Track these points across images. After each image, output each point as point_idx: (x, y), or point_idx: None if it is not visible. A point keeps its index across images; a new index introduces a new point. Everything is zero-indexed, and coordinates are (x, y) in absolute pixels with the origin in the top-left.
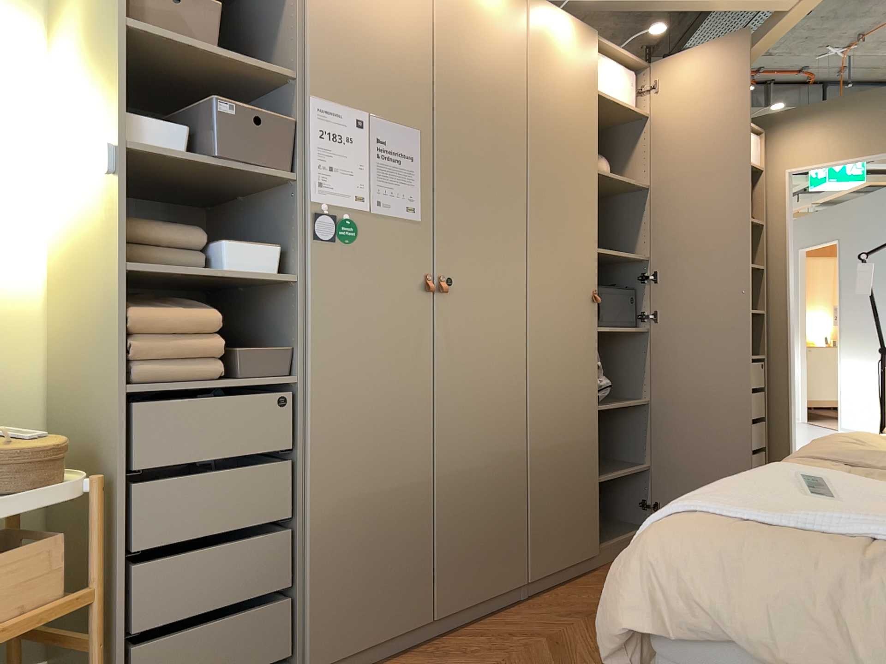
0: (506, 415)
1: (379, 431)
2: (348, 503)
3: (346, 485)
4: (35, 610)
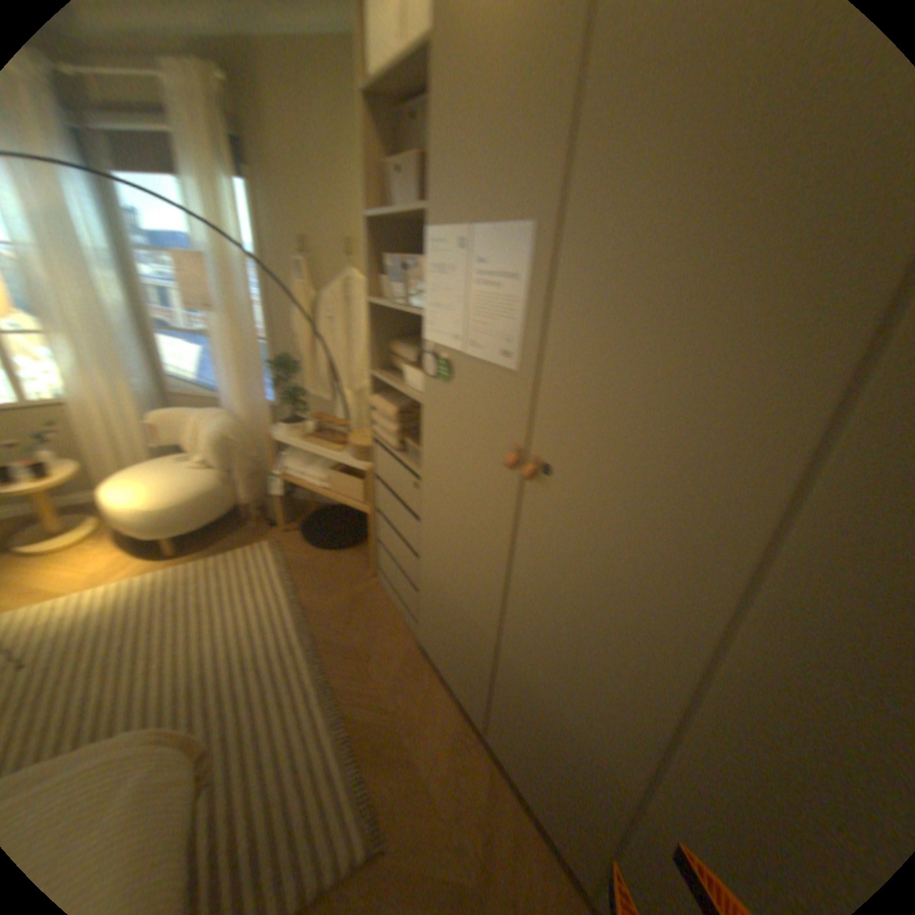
0: (607, 714)
1: (457, 560)
2: (436, 583)
3: (436, 572)
4: (353, 501)
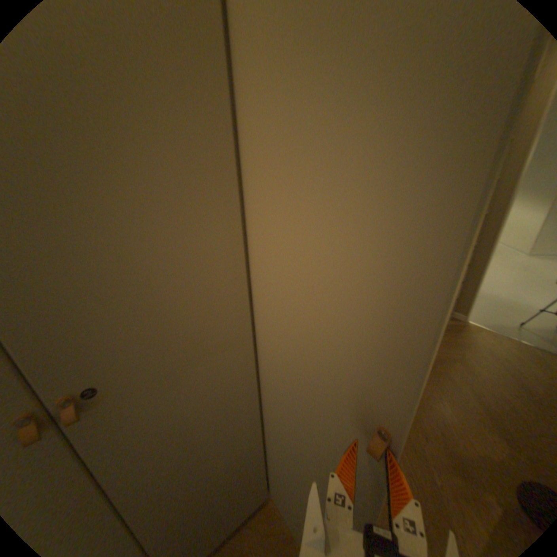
0: (233, 437)
1: None
2: None
3: None
4: None
